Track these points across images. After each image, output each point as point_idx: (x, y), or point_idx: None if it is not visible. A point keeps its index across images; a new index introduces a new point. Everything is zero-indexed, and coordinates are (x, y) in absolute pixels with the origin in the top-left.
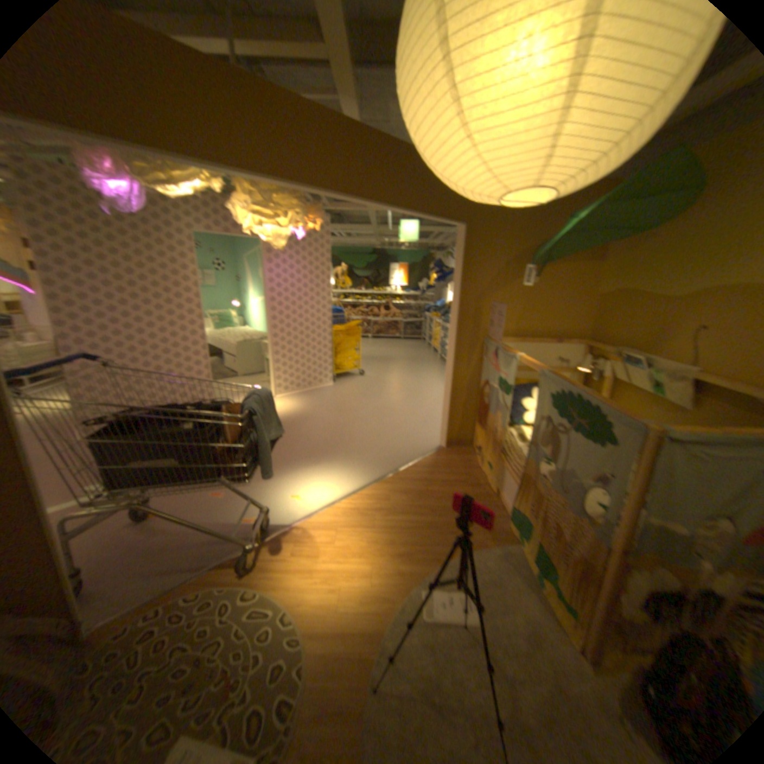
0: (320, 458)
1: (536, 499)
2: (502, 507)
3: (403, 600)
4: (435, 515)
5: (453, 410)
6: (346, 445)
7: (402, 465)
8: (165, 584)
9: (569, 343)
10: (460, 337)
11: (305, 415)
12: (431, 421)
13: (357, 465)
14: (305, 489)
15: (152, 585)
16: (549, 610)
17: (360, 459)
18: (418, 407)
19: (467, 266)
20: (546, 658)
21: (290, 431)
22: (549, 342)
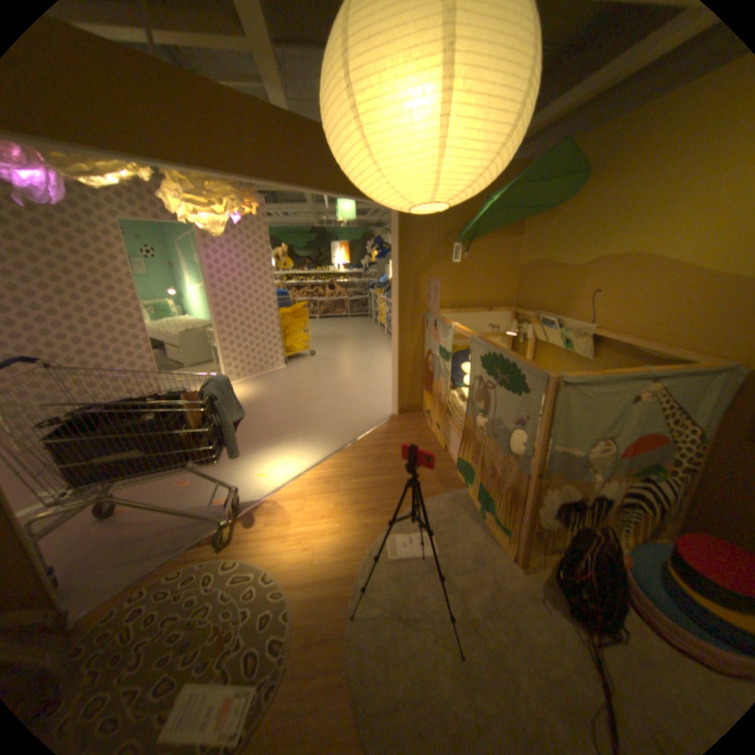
0: (281, 438)
1: (475, 448)
2: (450, 459)
3: (370, 546)
4: (392, 474)
5: (402, 381)
6: (306, 423)
7: (360, 434)
8: (146, 569)
9: (498, 311)
10: (403, 312)
11: (262, 399)
12: (384, 393)
13: (318, 440)
14: (270, 467)
15: (132, 571)
16: (490, 535)
17: (321, 434)
18: (371, 381)
19: (404, 246)
20: (488, 570)
21: (248, 416)
22: (481, 312)
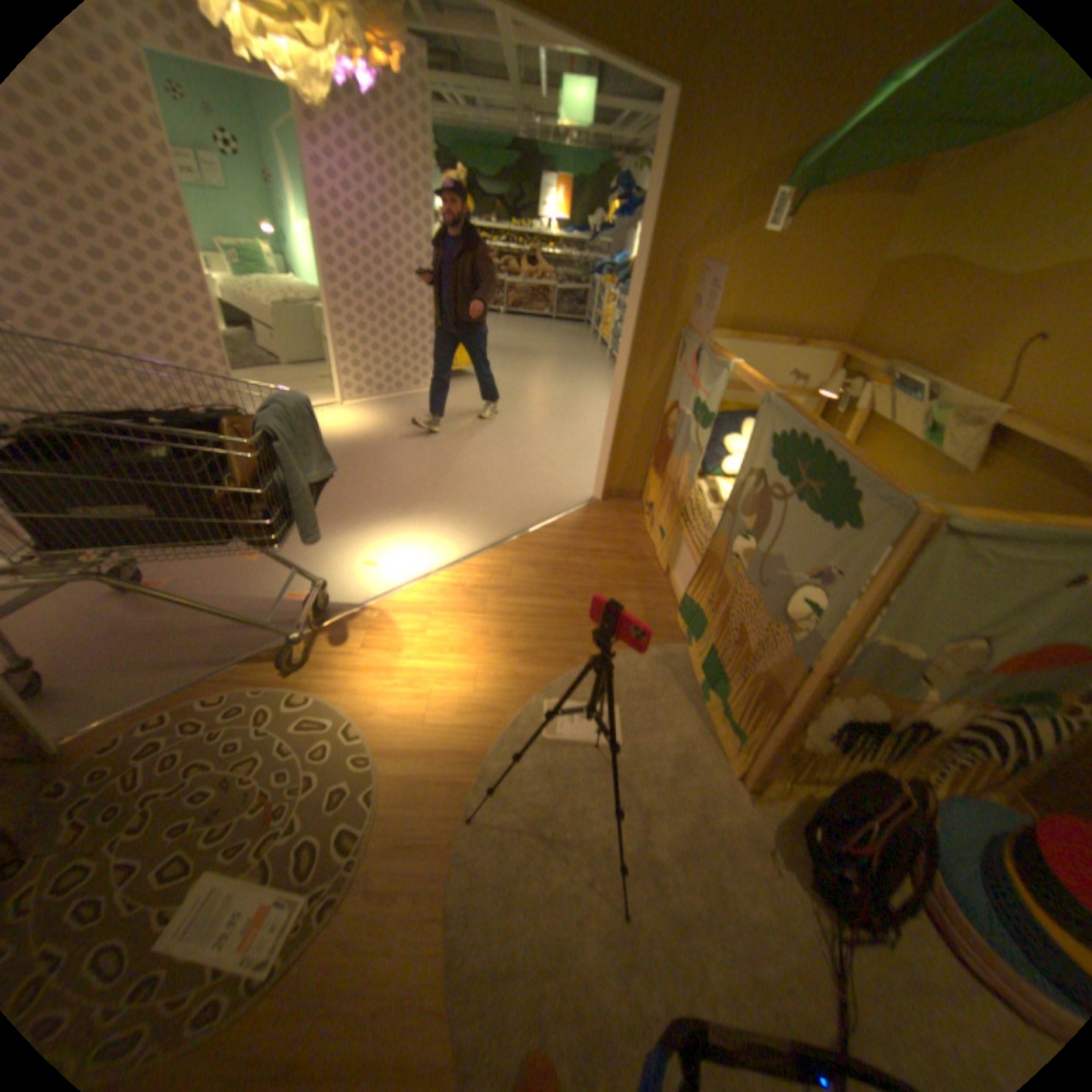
0: (411, 508)
1: (719, 589)
2: (671, 591)
3: (517, 711)
4: (574, 599)
5: (619, 447)
6: (453, 491)
7: (535, 524)
8: (175, 682)
9: (815, 348)
10: (645, 325)
11: (392, 438)
12: (585, 460)
13: (467, 522)
14: (386, 554)
15: (154, 682)
16: (710, 729)
17: (473, 513)
18: (568, 436)
19: (673, 185)
20: (696, 785)
21: (366, 463)
22: (785, 345)
